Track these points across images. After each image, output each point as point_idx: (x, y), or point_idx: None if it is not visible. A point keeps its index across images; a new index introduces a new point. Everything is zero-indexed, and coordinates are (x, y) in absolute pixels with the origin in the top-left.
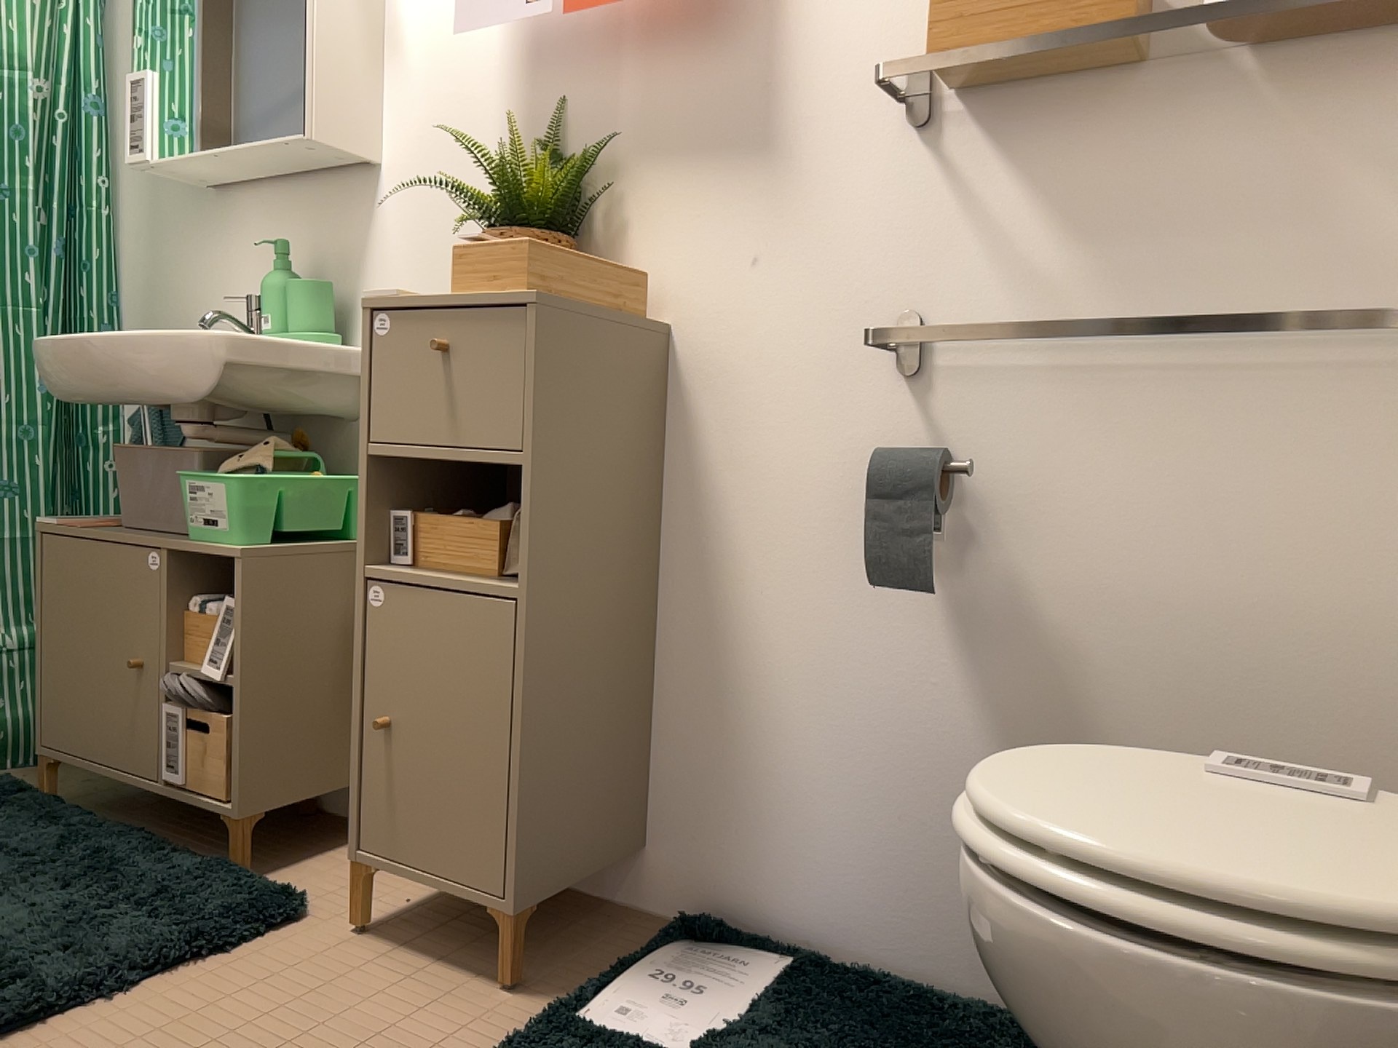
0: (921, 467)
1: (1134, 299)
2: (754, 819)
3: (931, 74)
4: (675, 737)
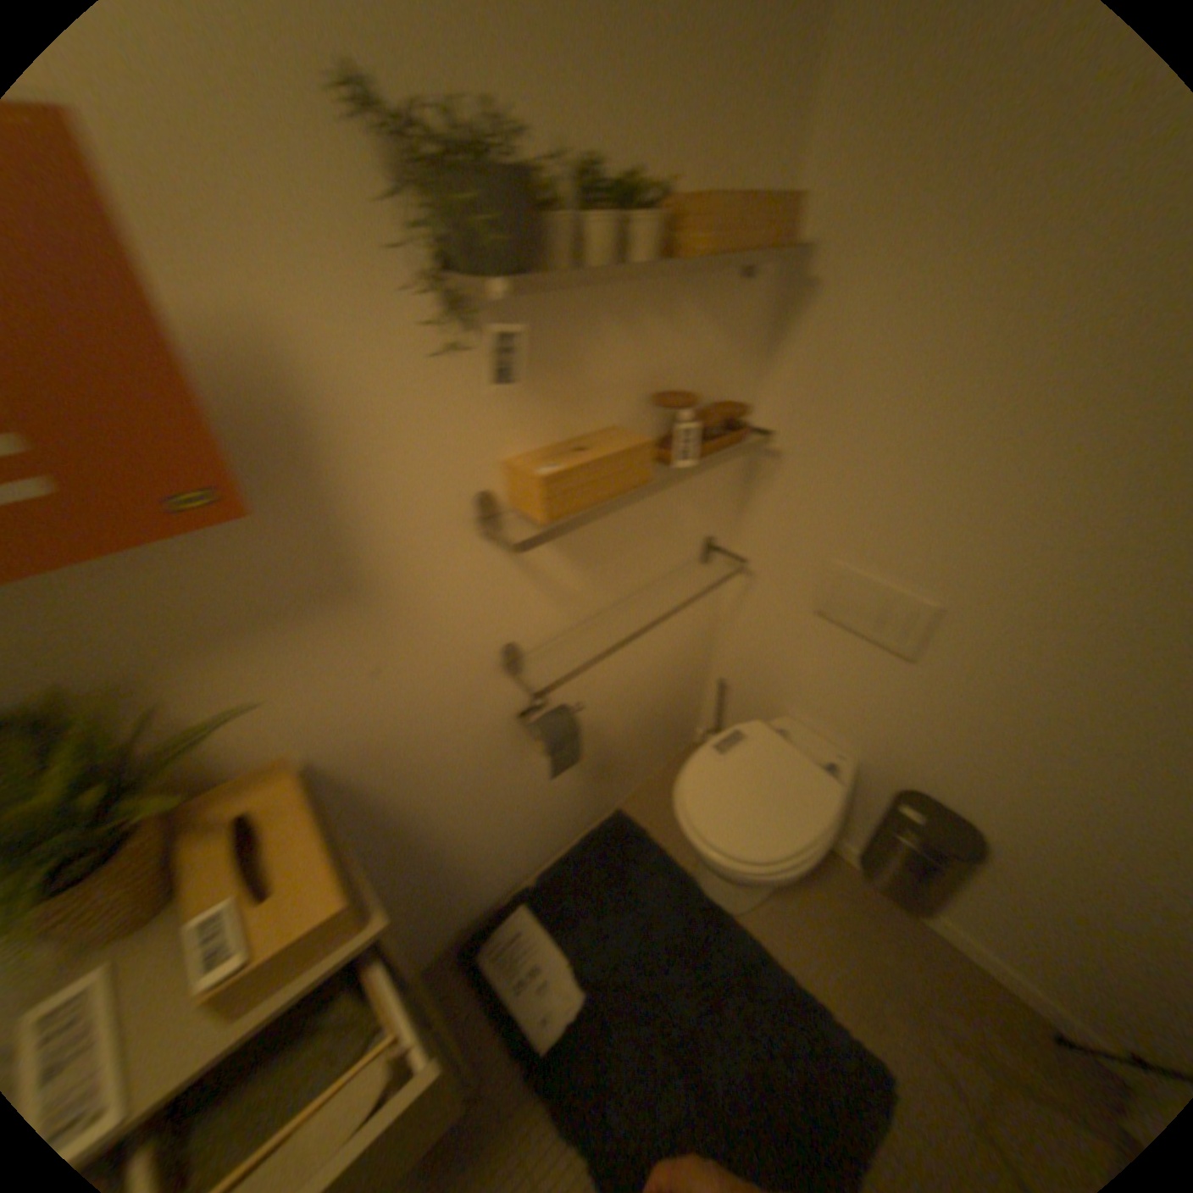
0: (571, 726)
1: (613, 584)
2: (473, 887)
3: (498, 495)
4: (413, 911)
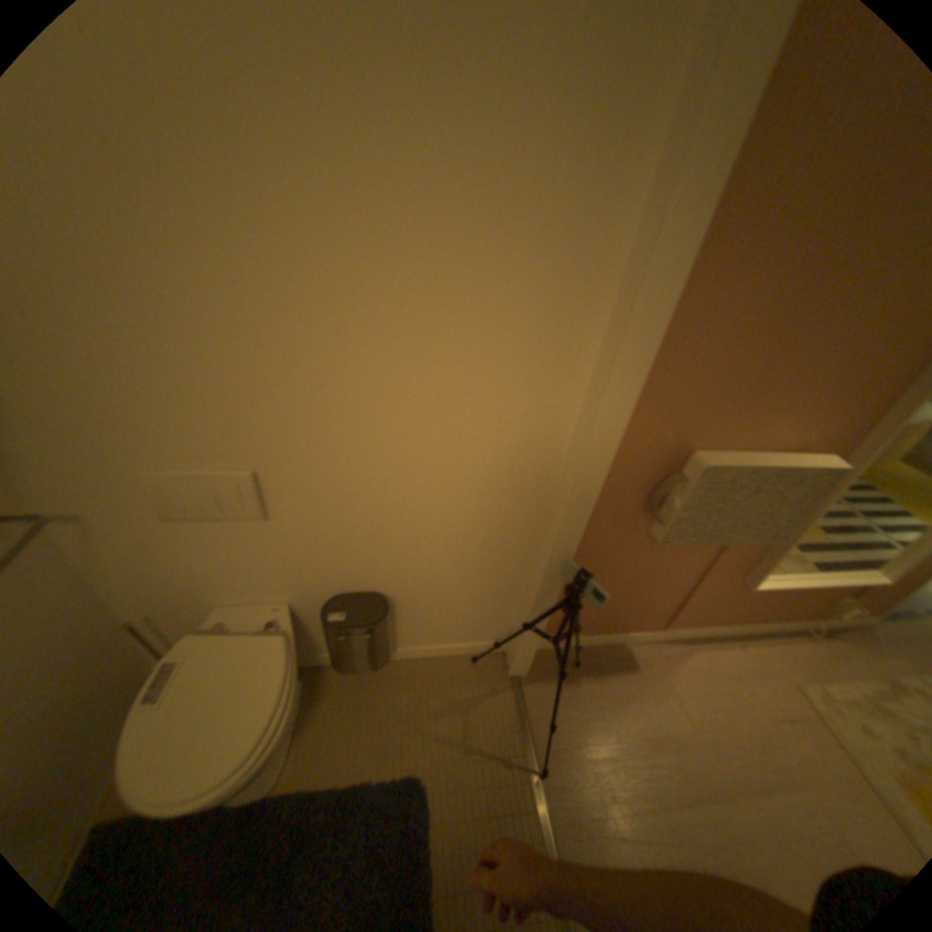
0: None
1: None
2: None
3: None
4: None
